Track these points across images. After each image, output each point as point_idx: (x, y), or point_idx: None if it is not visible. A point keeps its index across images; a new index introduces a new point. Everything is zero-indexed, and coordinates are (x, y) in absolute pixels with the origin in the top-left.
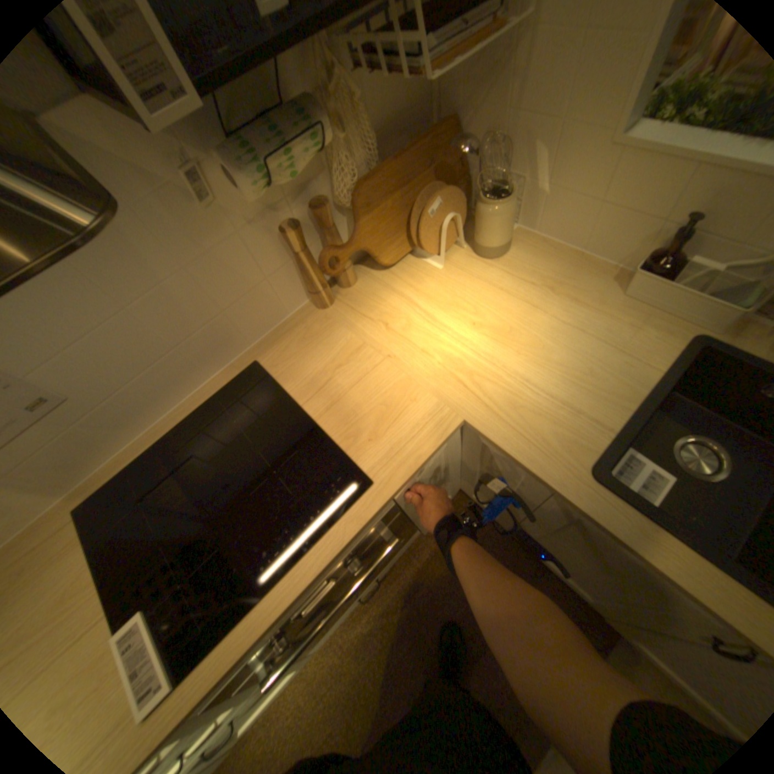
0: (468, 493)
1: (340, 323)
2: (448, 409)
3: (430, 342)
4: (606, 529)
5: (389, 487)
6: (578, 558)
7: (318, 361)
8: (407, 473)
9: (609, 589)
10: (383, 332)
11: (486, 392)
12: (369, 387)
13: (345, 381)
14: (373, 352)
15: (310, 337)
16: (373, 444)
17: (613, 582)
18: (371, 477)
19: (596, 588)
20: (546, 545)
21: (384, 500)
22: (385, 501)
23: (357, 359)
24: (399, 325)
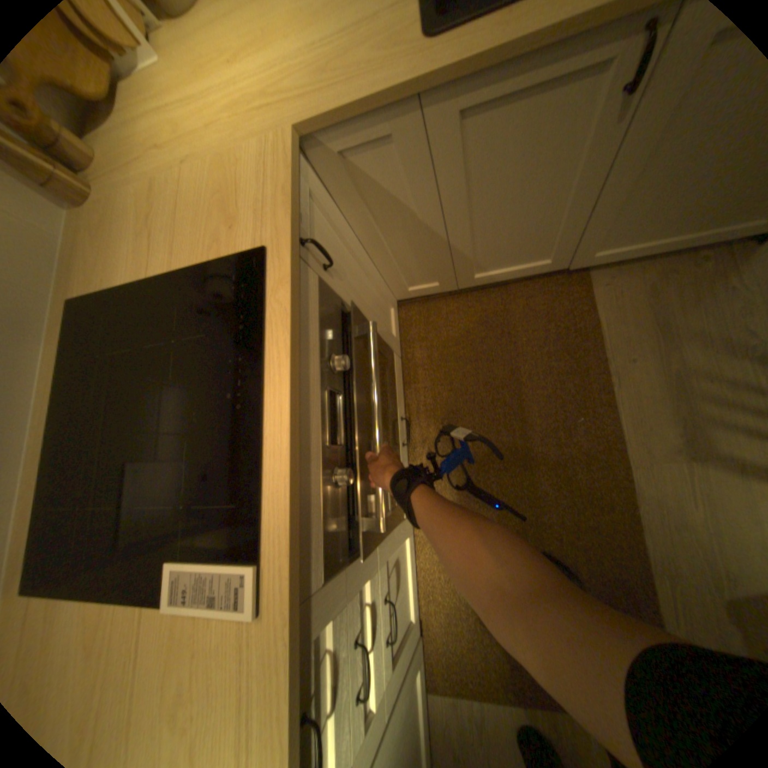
0: (404, 294)
1: (114, 191)
2: (271, 131)
3: (206, 112)
4: (477, 68)
5: (282, 232)
6: (505, 210)
7: (124, 235)
8: (286, 207)
9: (545, 211)
10: (158, 152)
11: (289, 87)
12: (189, 197)
13: (164, 217)
14: (165, 173)
15: (97, 230)
16: (236, 224)
17: (540, 188)
18: (259, 244)
19: (540, 233)
20: (482, 246)
21: (288, 245)
22: (292, 249)
23: (157, 194)
24: (166, 133)
